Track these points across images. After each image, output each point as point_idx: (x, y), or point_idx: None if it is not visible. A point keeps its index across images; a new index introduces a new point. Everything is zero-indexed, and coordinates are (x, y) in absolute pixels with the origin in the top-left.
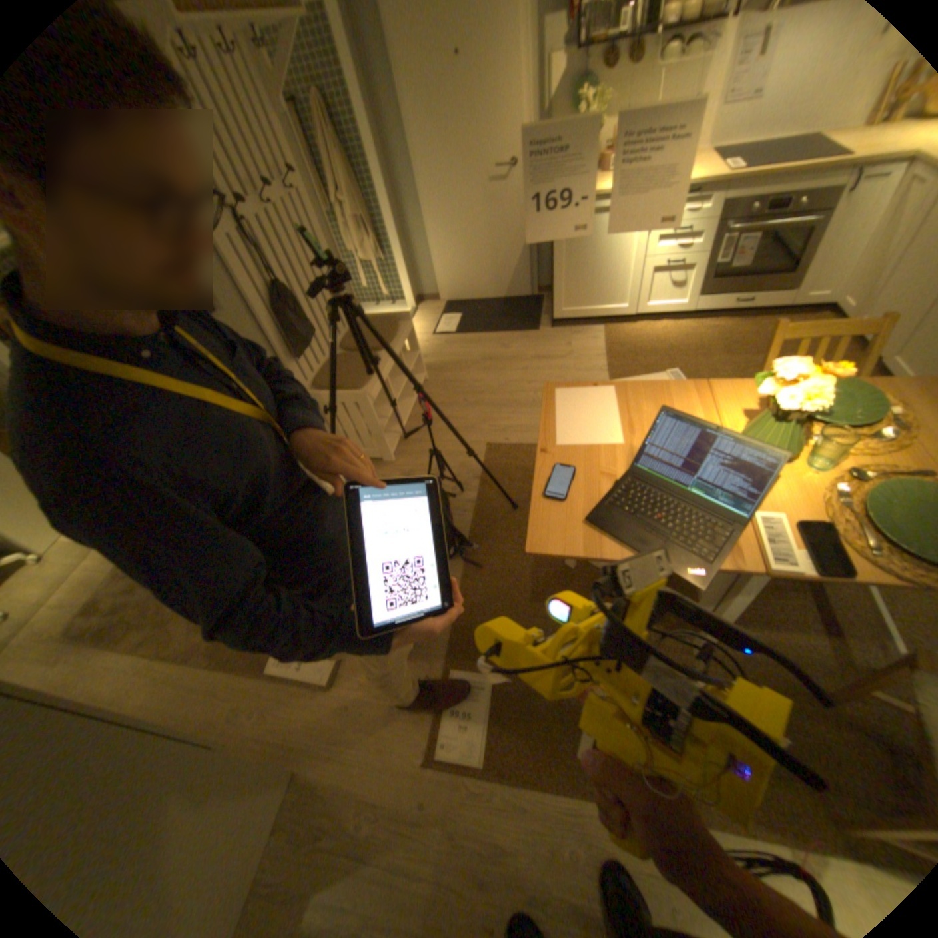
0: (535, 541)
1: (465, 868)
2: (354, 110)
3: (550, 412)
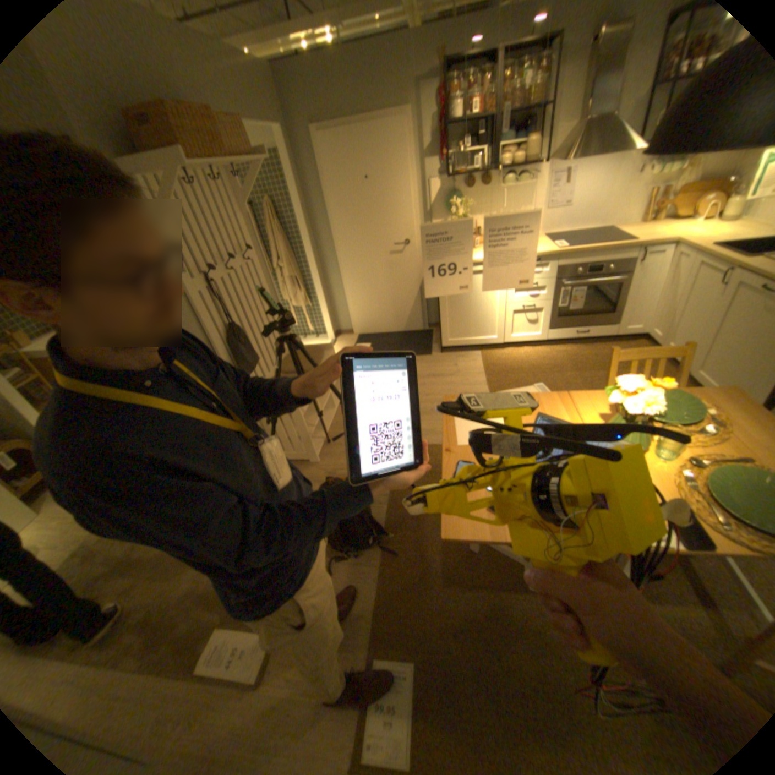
0: (449, 529)
1: None
2: (294, 210)
3: (450, 419)
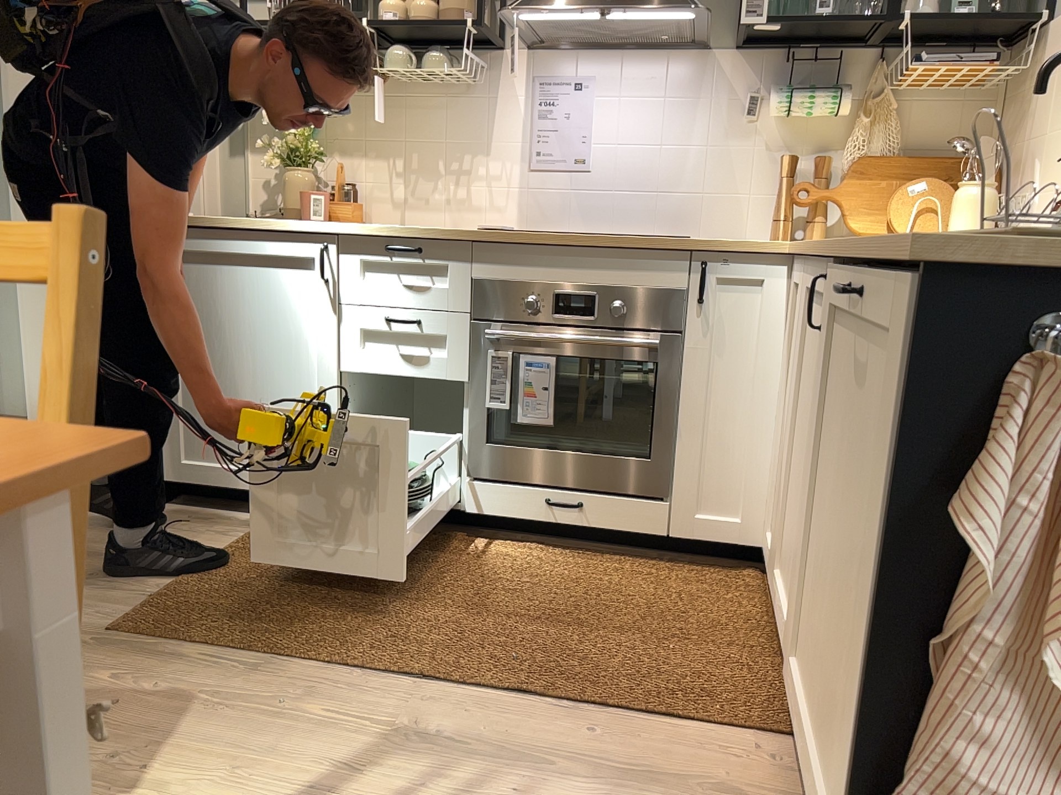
0: None
1: None
2: None
3: None
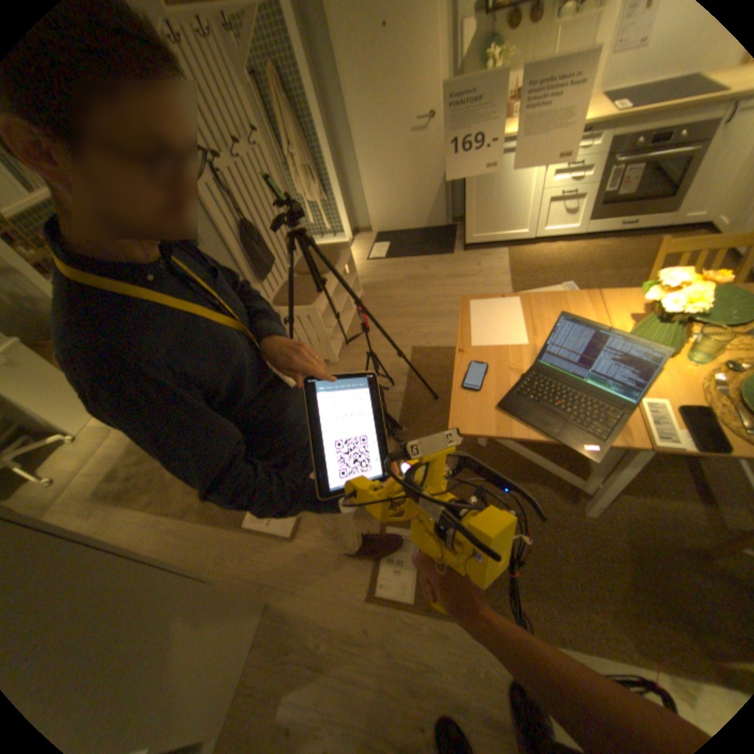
0: (456, 424)
1: (401, 680)
2: (301, 79)
3: (466, 320)
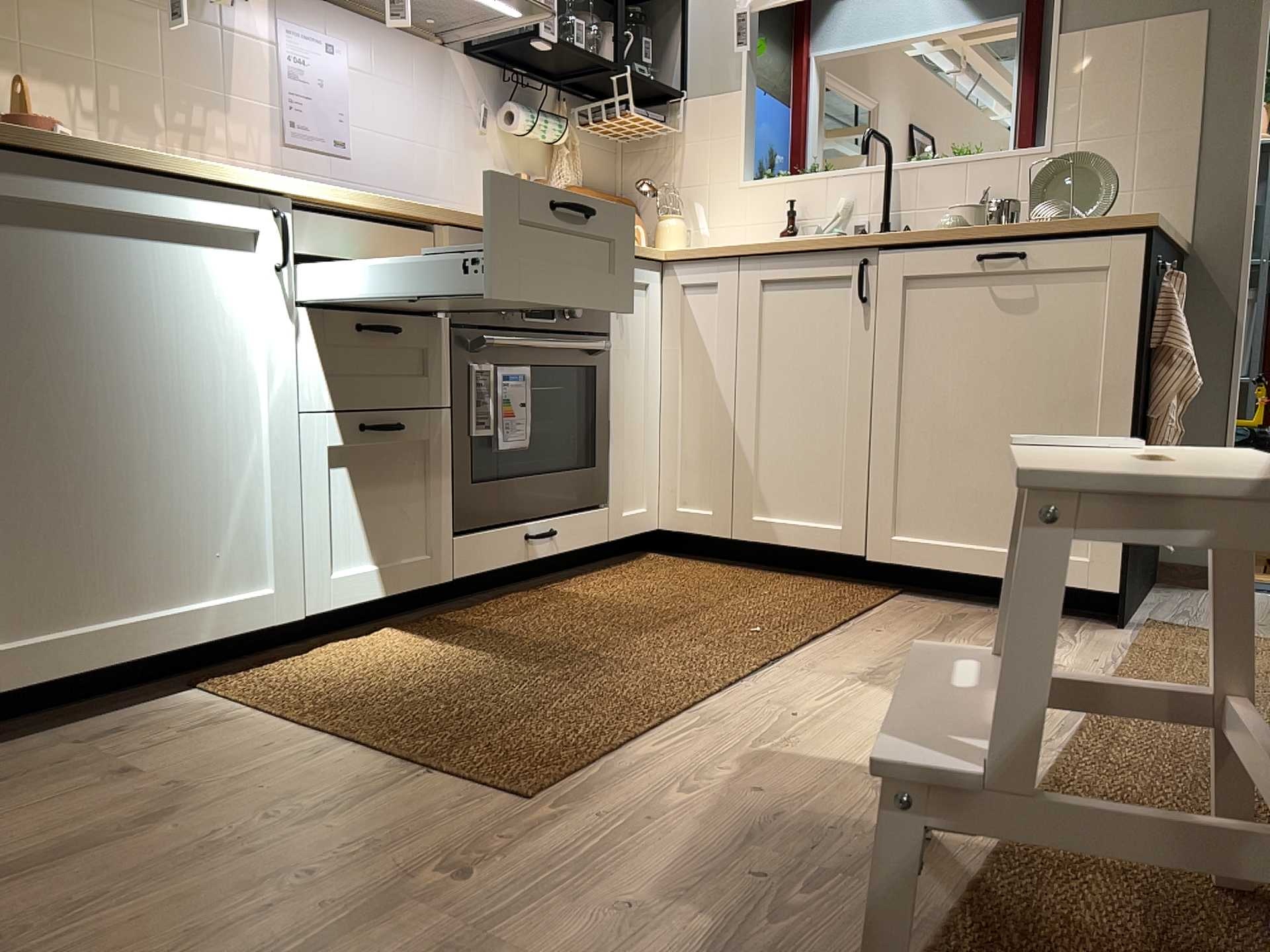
0: None
1: None
2: None
3: None
